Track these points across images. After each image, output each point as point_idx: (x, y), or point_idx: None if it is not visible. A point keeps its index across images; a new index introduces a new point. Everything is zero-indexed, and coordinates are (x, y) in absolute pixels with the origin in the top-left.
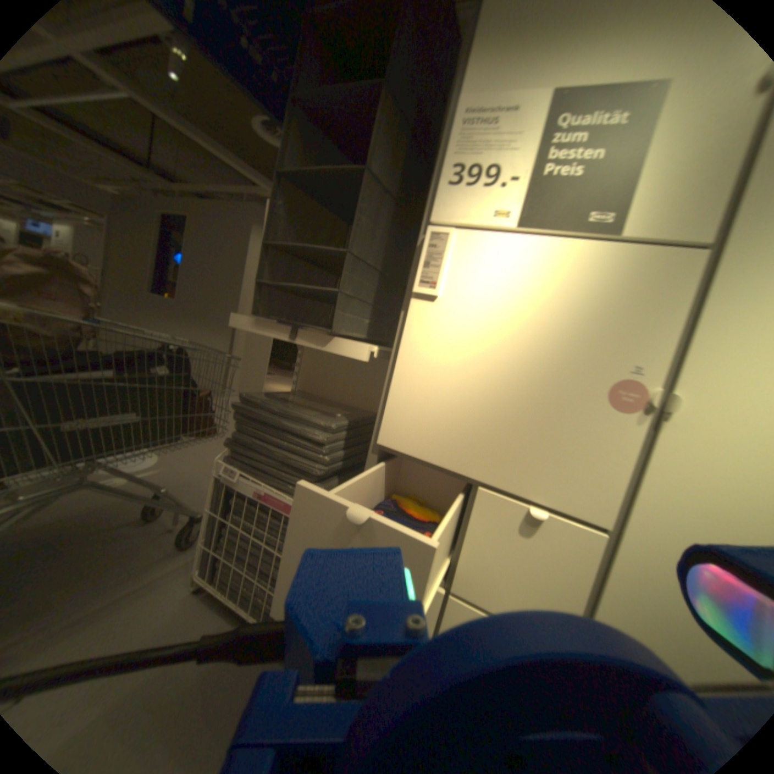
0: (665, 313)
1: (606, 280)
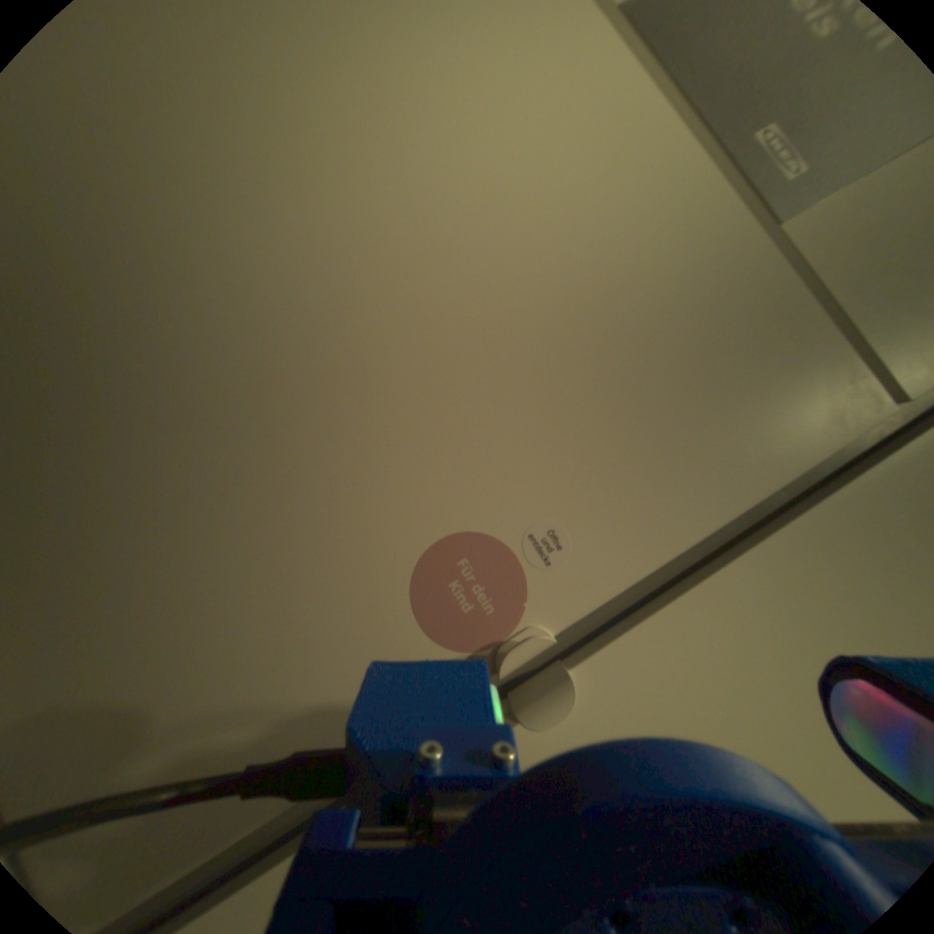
0: (716, 468)
1: (674, 289)
